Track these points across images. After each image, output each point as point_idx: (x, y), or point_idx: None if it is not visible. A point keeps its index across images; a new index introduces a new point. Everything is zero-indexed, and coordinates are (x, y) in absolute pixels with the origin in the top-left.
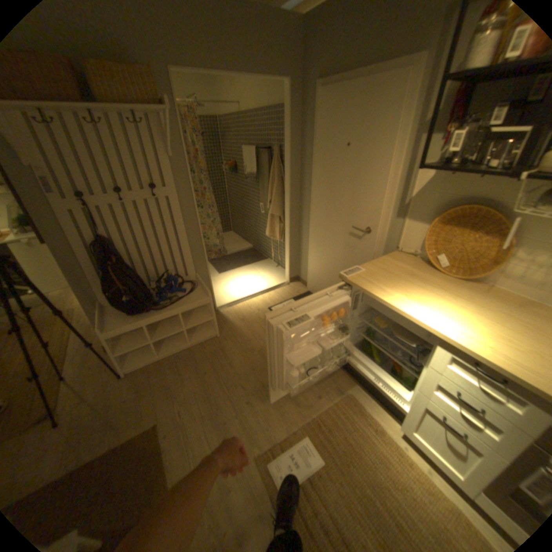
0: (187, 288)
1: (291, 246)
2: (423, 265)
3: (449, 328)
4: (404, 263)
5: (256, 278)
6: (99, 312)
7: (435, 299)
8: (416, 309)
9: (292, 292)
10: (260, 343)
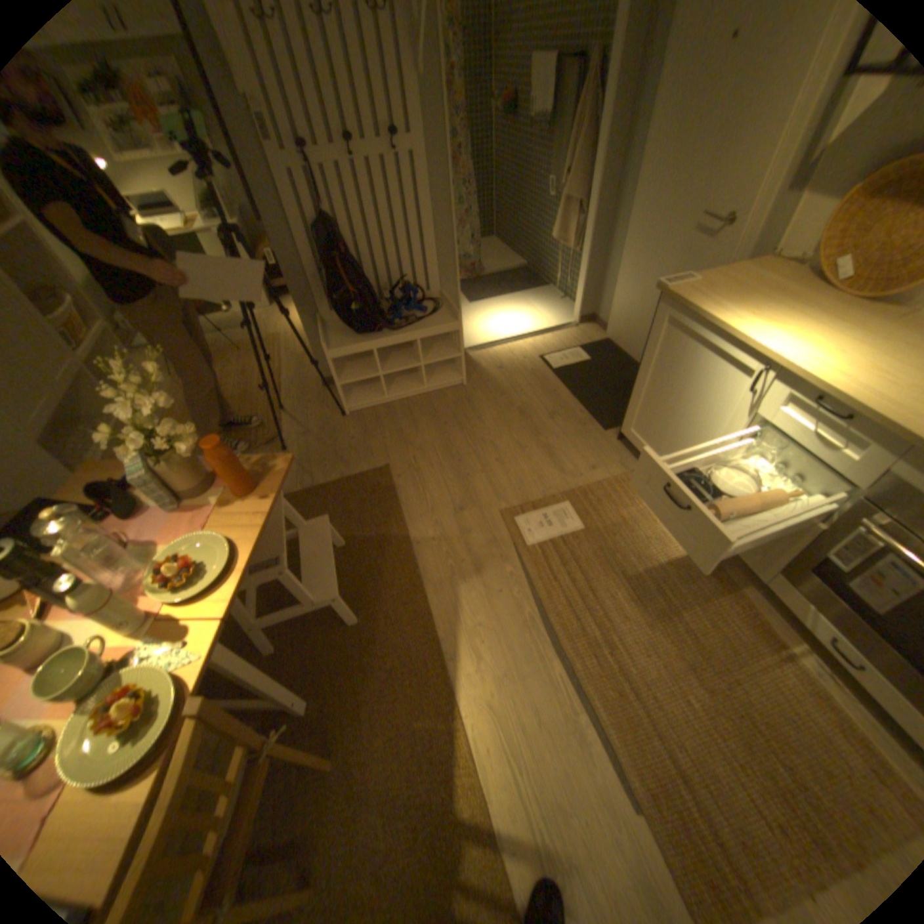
0: (428, 308)
1: (592, 260)
2: (807, 277)
3: (798, 353)
4: (775, 273)
5: (526, 313)
6: (321, 326)
7: (799, 321)
8: (760, 330)
9: (581, 337)
10: (521, 399)
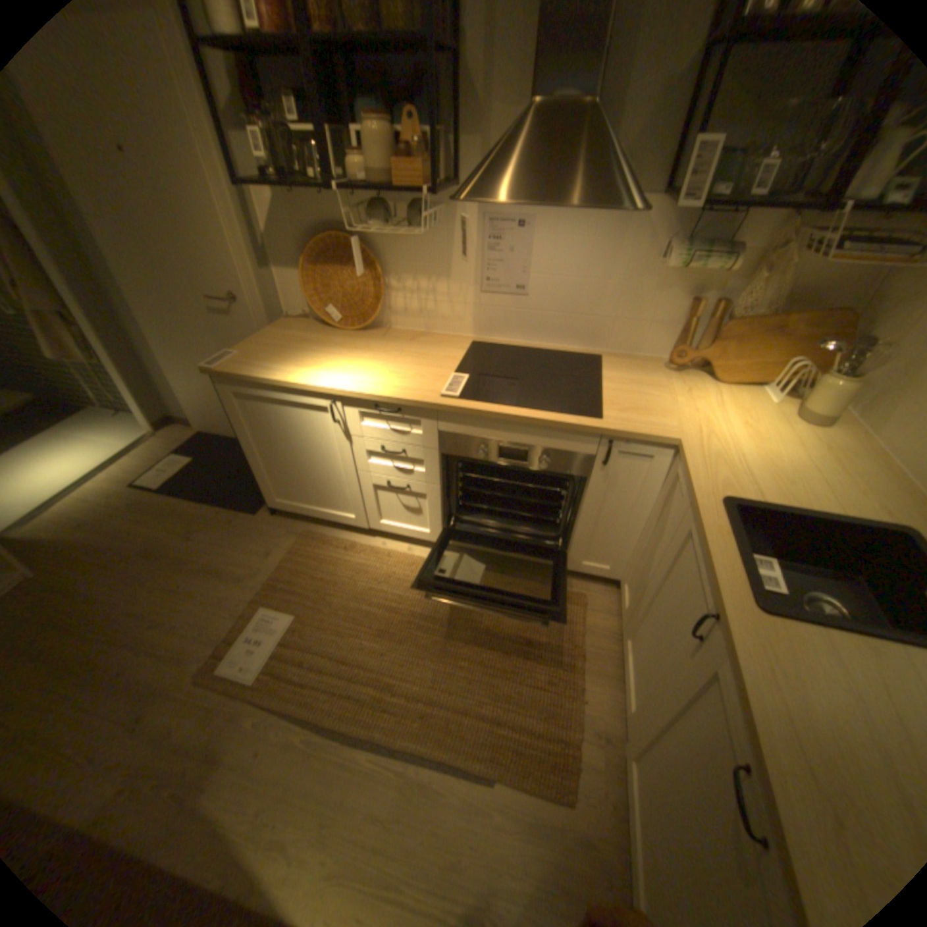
0: None
1: (119, 366)
2: (315, 326)
3: (342, 382)
4: (292, 330)
5: (72, 450)
6: None
7: (329, 360)
8: (307, 376)
9: (165, 444)
10: (133, 544)
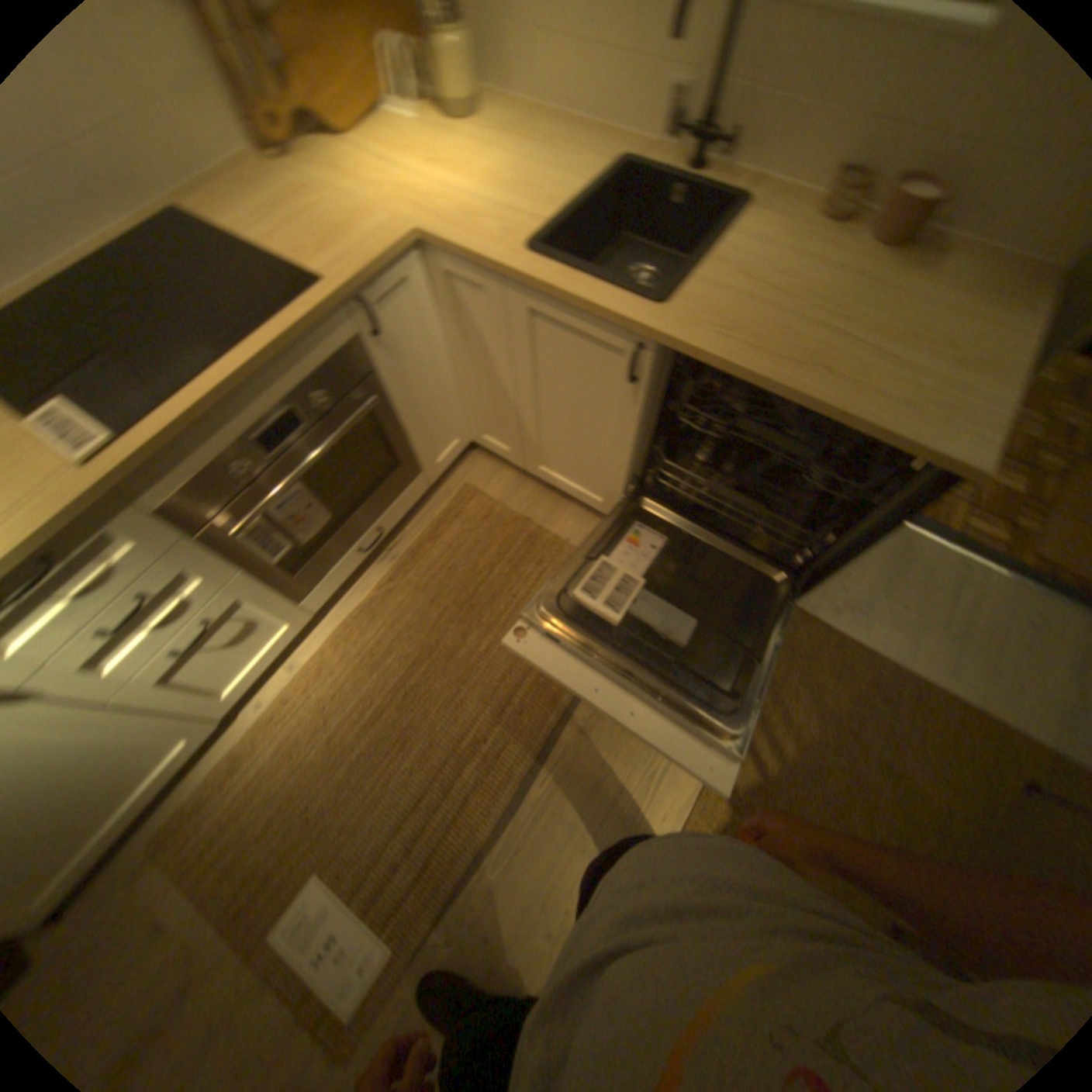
0: None
1: None
2: None
3: None
4: None
5: None
6: None
7: None
8: None
9: None
10: None
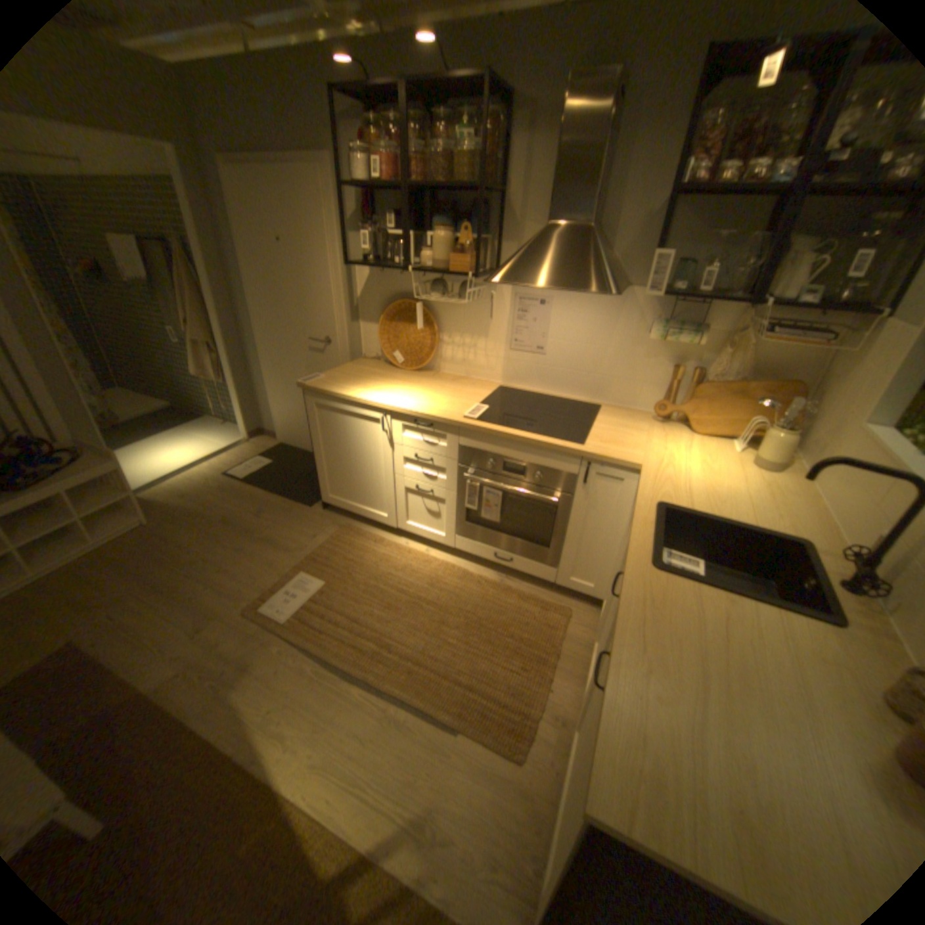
0: (63, 459)
1: (238, 386)
2: (384, 366)
3: (394, 402)
4: (367, 367)
5: (190, 444)
6: None
7: (389, 387)
8: (371, 396)
9: (256, 449)
10: (219, 514)
